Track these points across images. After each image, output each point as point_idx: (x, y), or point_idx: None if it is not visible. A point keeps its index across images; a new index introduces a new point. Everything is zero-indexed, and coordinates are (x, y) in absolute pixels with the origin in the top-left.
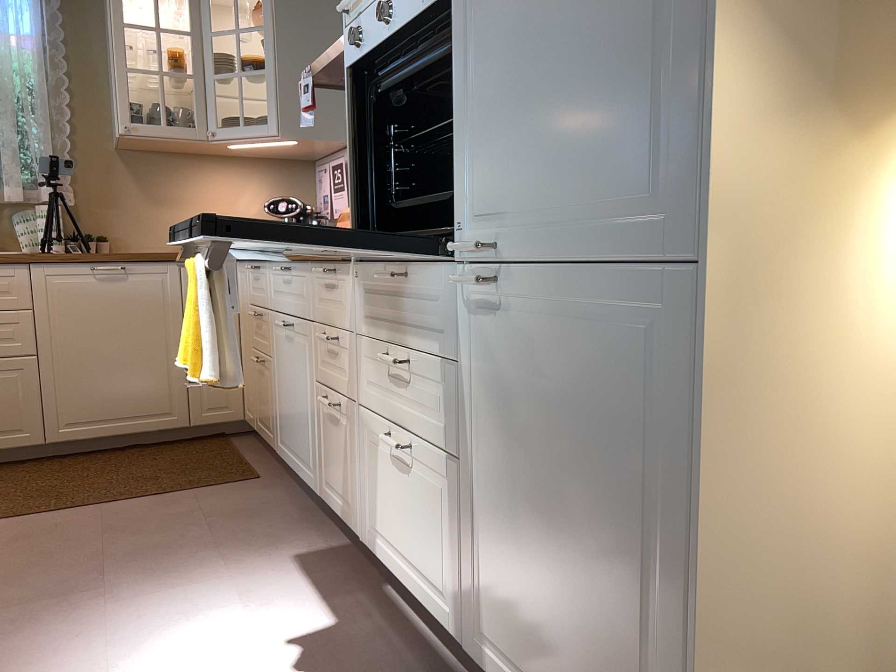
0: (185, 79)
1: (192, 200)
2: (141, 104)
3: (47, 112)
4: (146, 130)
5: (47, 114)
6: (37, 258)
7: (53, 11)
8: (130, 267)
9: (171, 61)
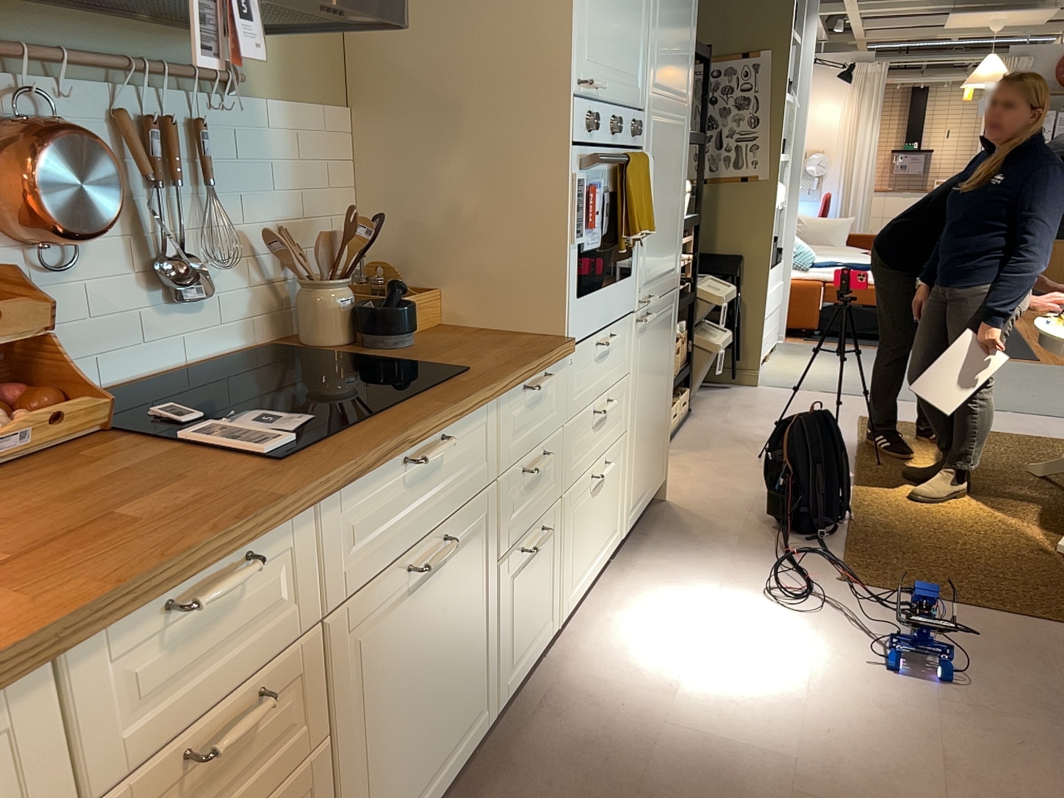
0: None
1: None
2: None
3: None
4: None
5: None
6: None
7: None
8: None
9: None
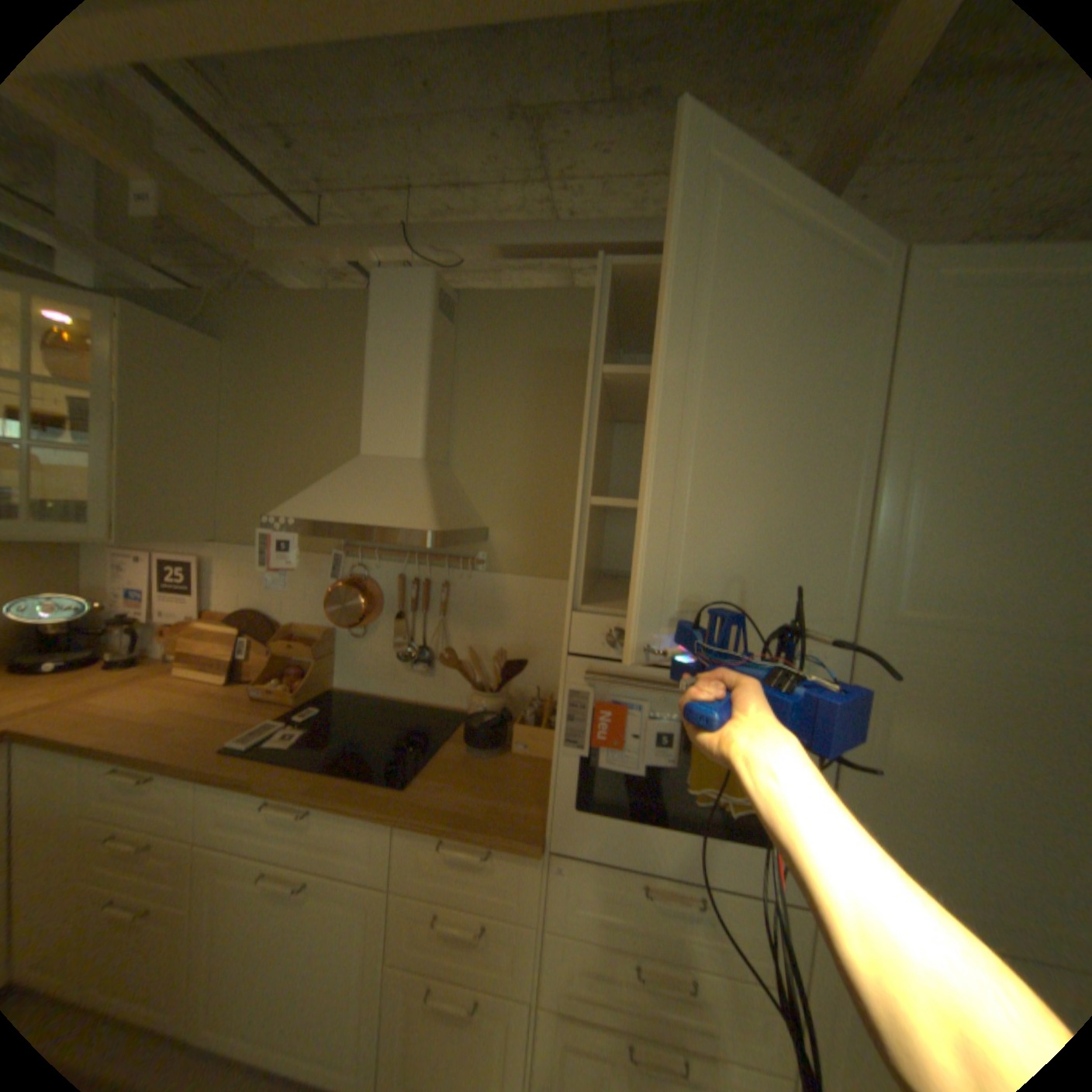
0: None
1: None
2: None
3: None
4: None
5: None
6: None
7: None
8: None
9: None
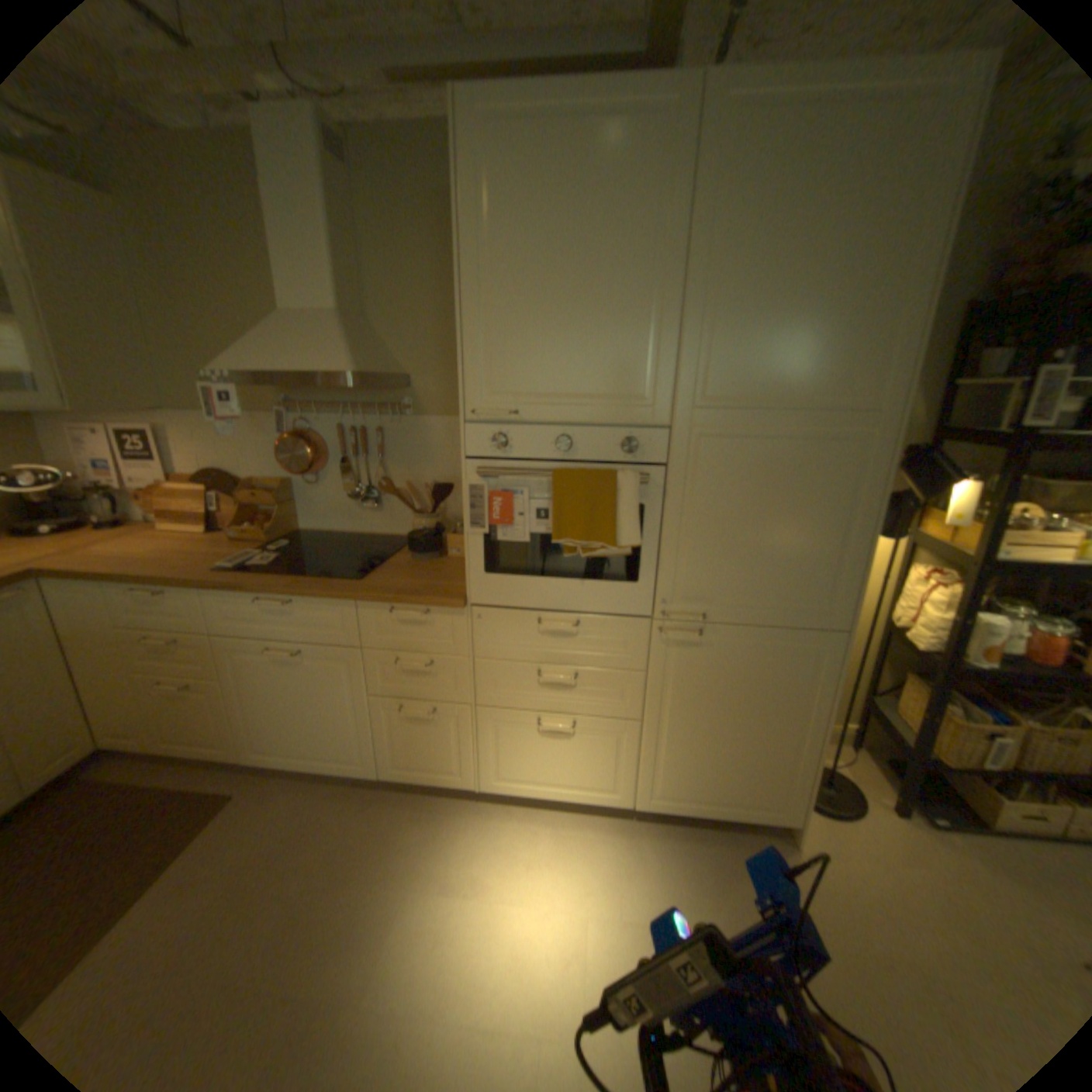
0: None
1: None
2: None
3: None
4: None
5: None
6: None
7: None
8: None
9: None
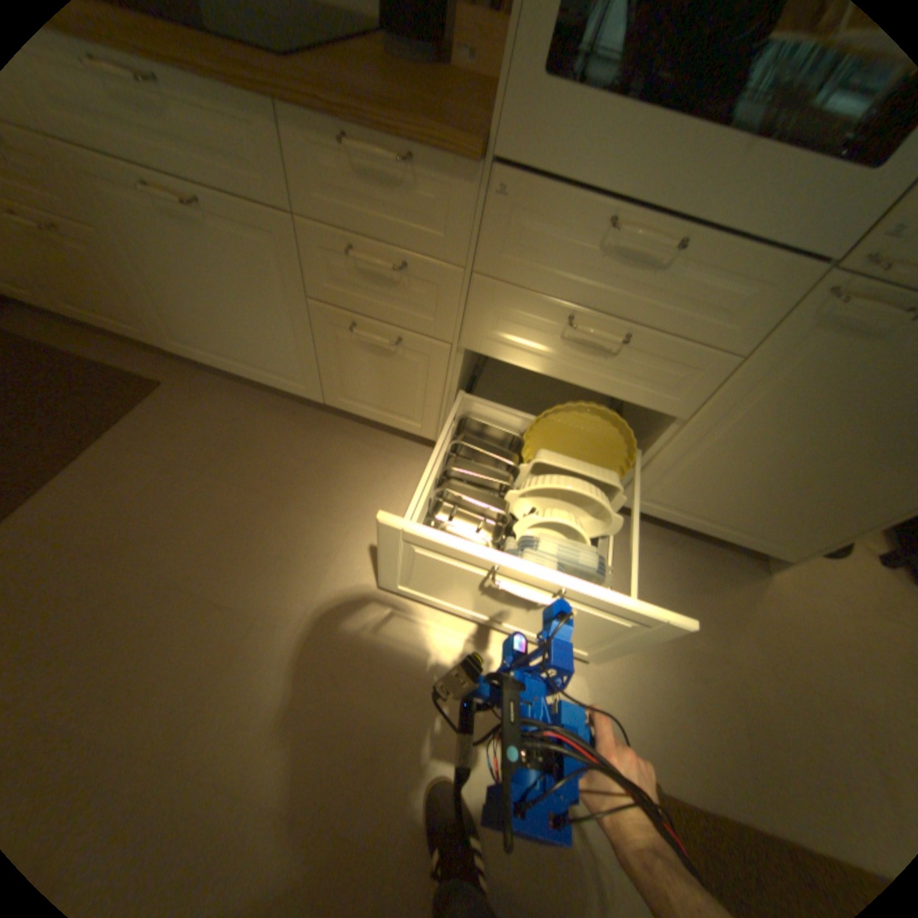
0: None
1: None
2: None
3: None
4: None
5: None
6: None
7: None
8: None
9: None
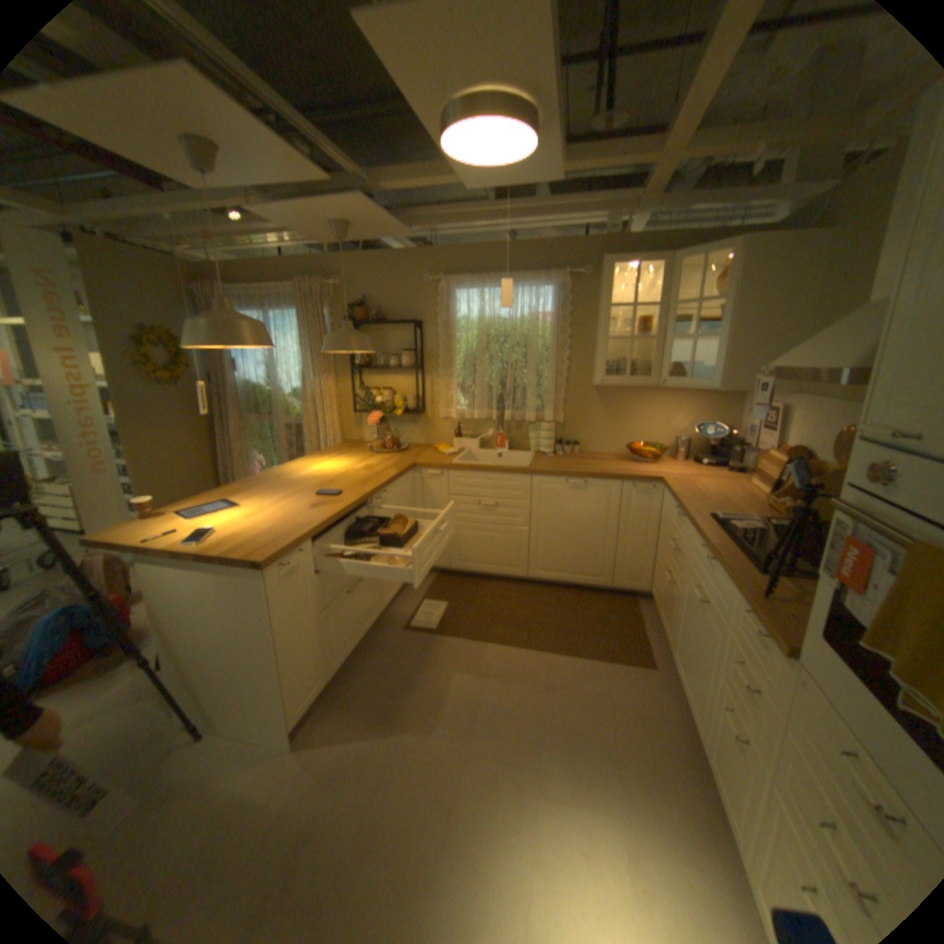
0: (648, 335)
1: (639, 418)
2: (614, 361)
3: (554, 365)
4: (614, 381)
5: (554, 364)
6: (536, 473)
7: (566, 295)
8: (589, 482)
9: (640, 327)
